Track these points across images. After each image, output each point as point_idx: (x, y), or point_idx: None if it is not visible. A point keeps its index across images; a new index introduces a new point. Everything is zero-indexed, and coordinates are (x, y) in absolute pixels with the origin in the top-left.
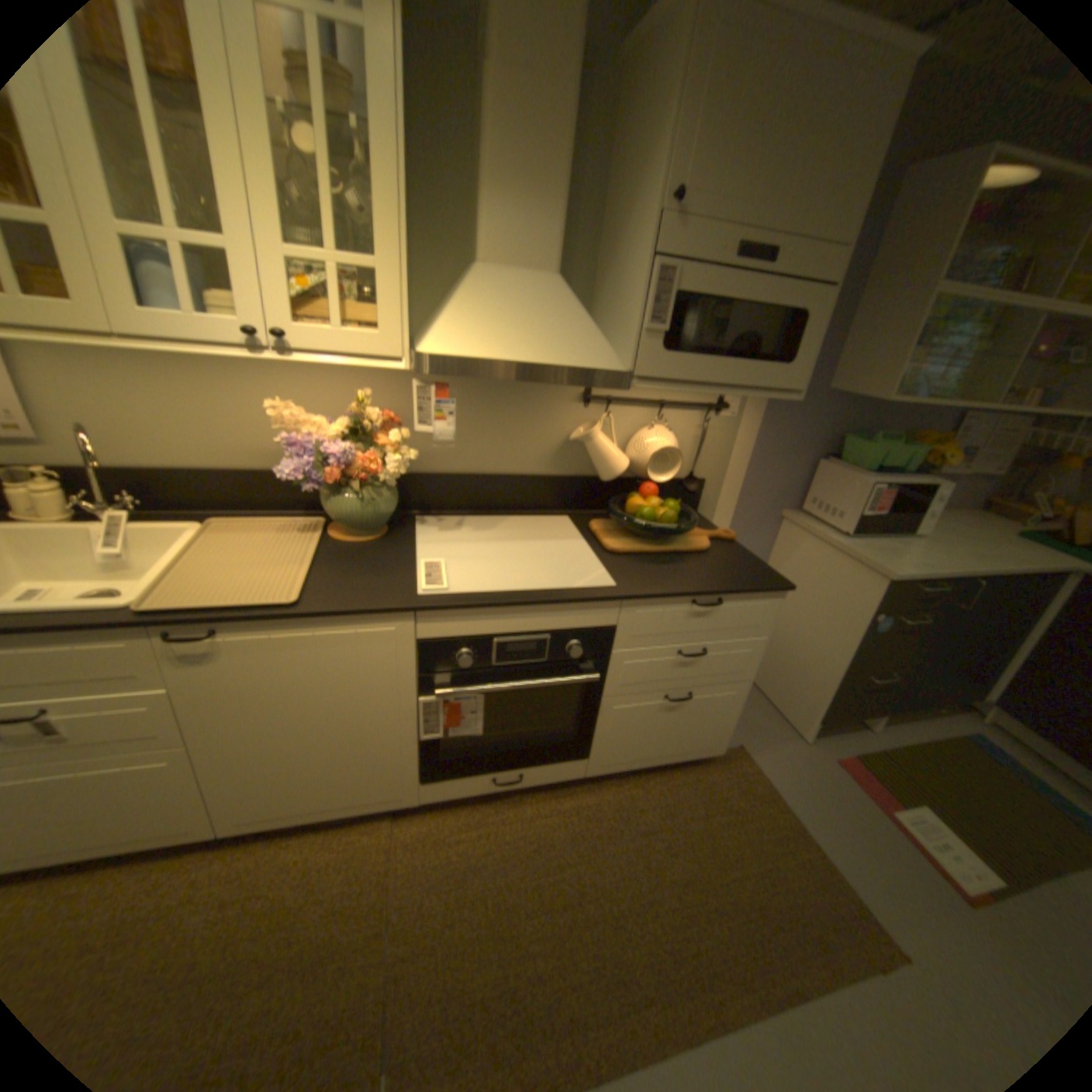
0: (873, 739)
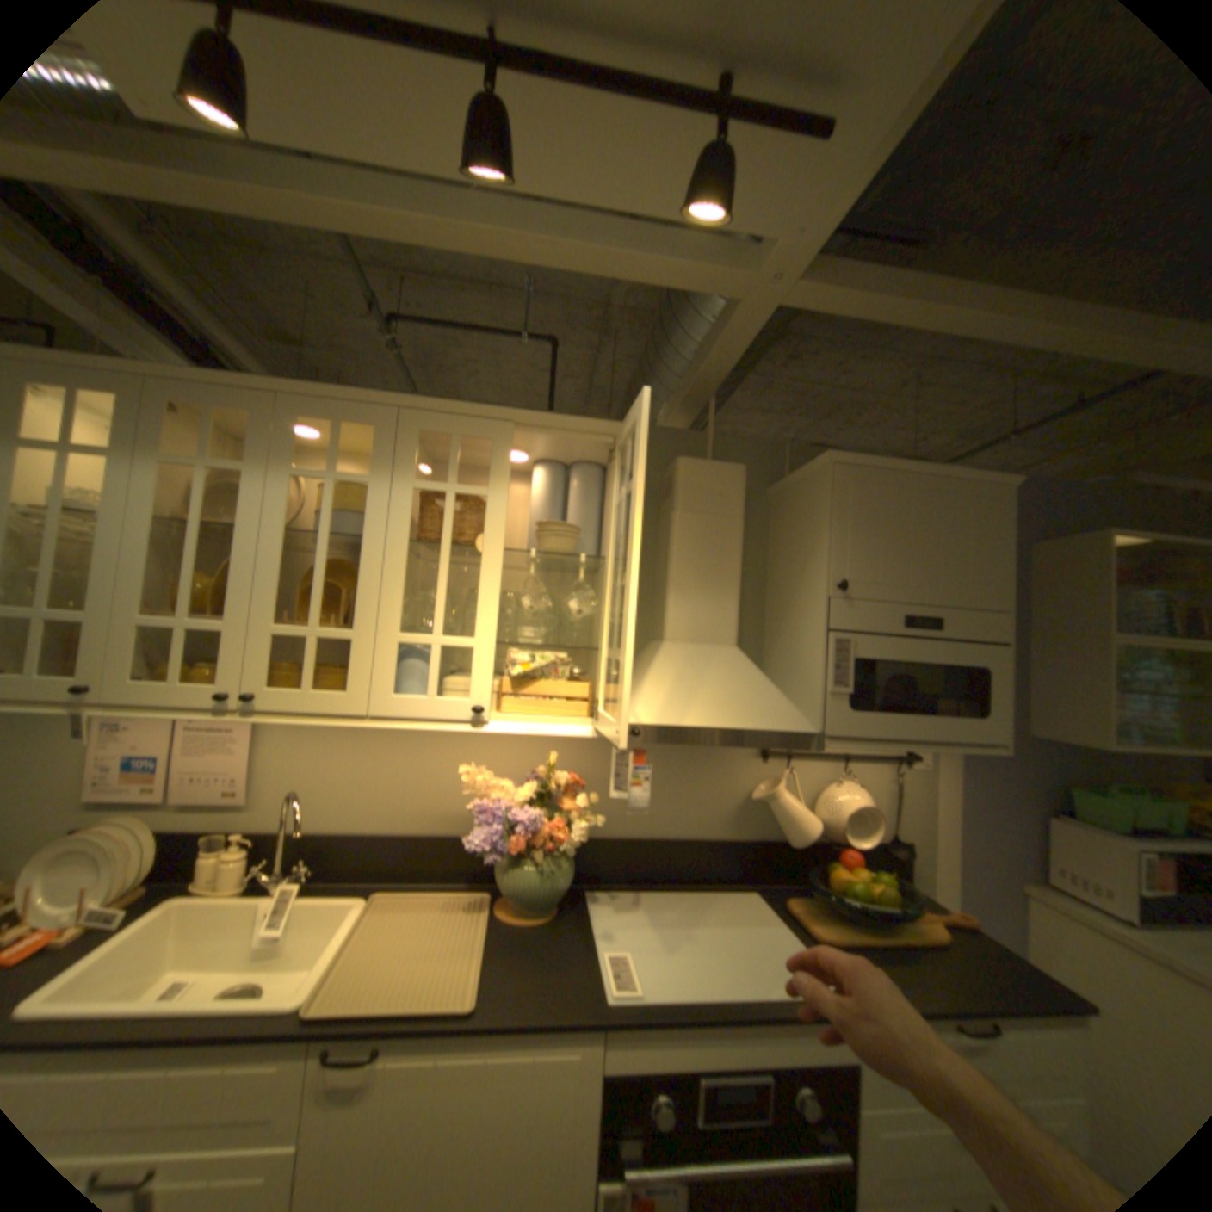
0: None
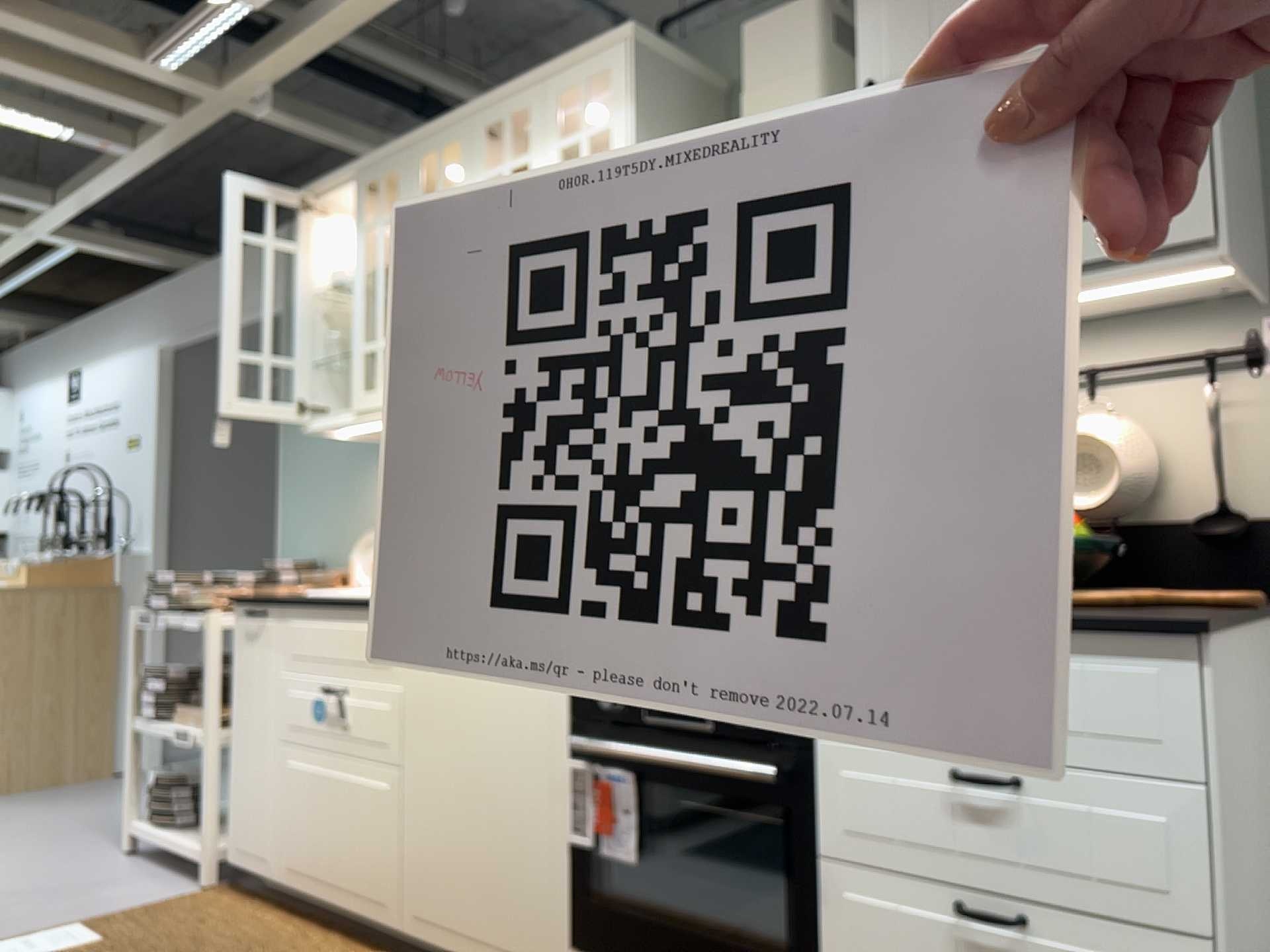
0: None
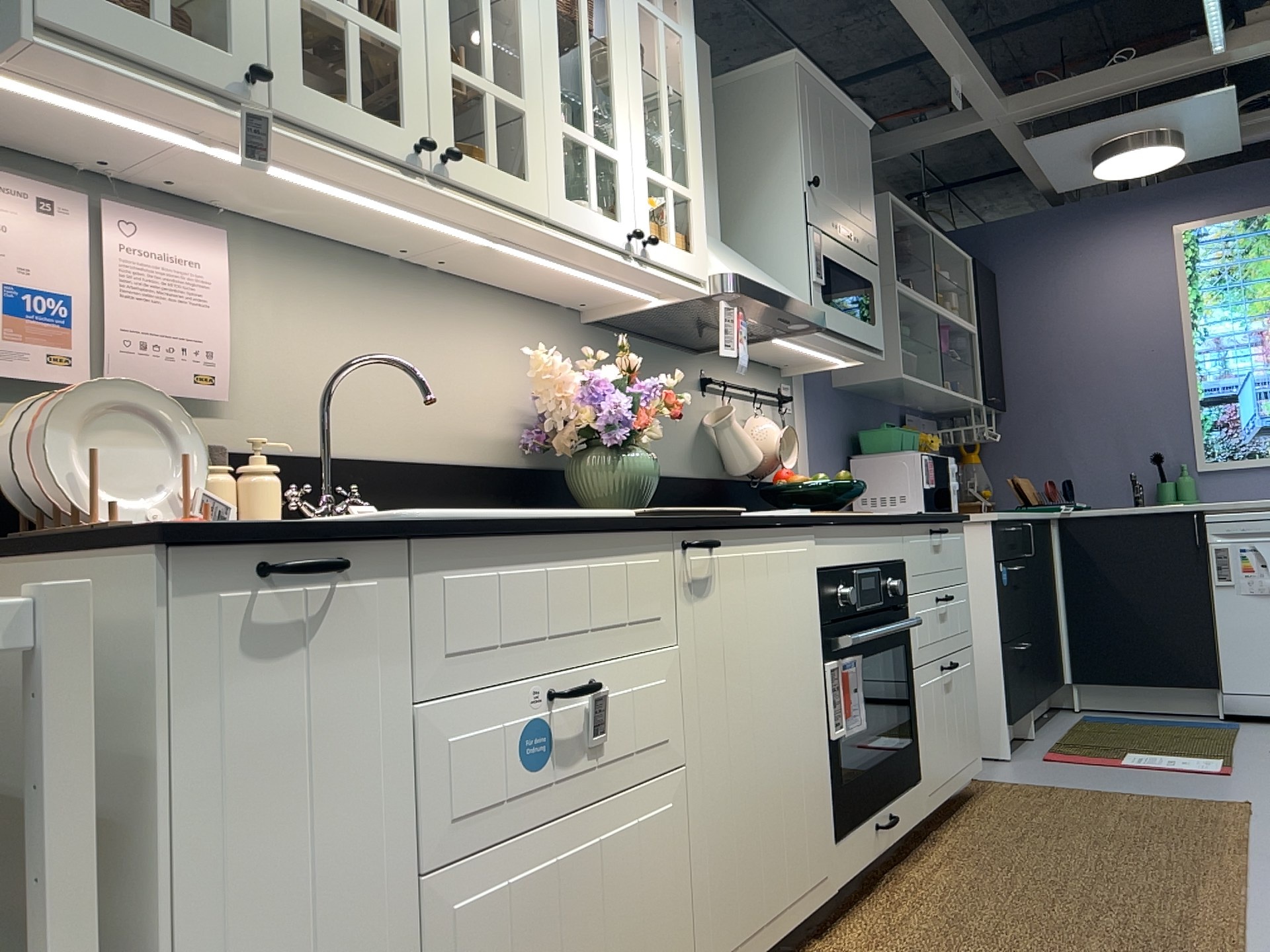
0: (1037, 741)
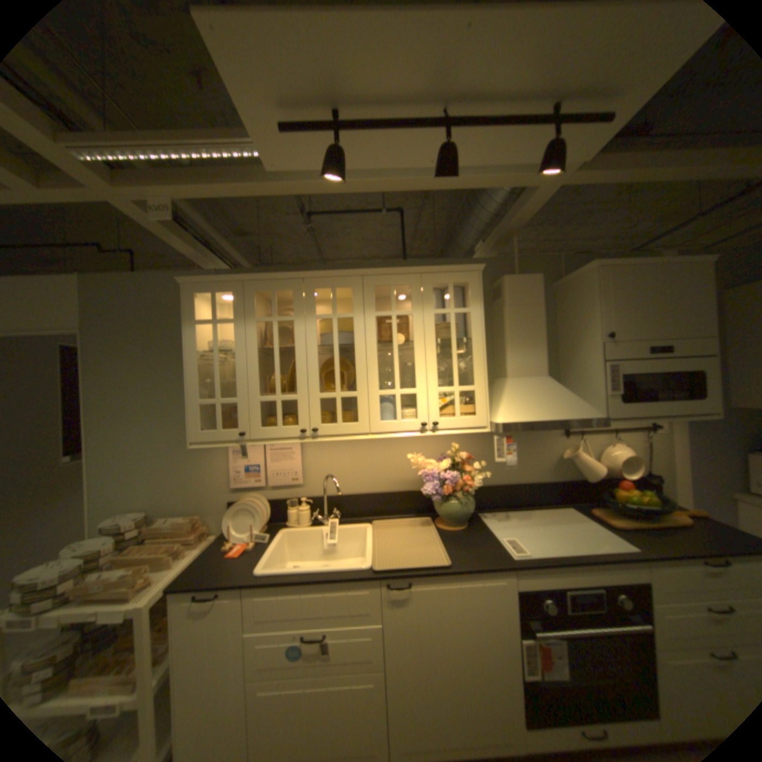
0: None
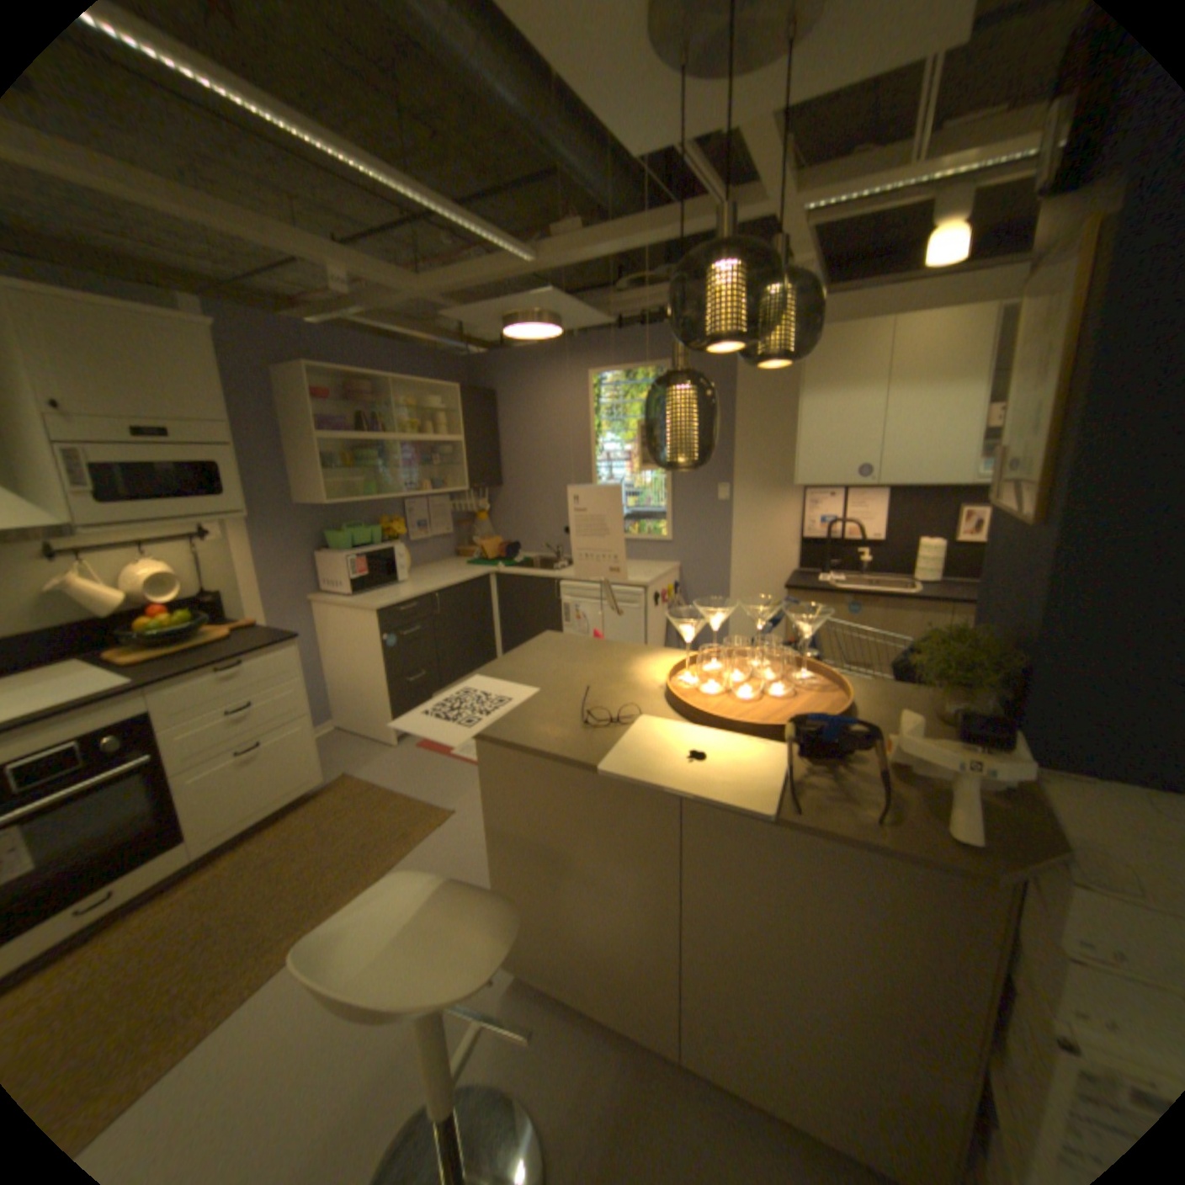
0: None
